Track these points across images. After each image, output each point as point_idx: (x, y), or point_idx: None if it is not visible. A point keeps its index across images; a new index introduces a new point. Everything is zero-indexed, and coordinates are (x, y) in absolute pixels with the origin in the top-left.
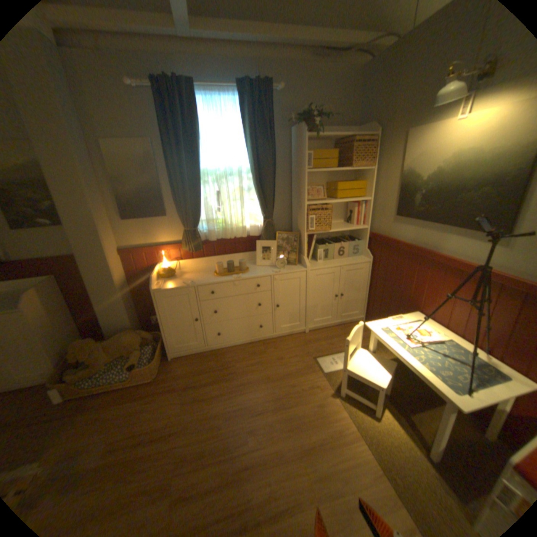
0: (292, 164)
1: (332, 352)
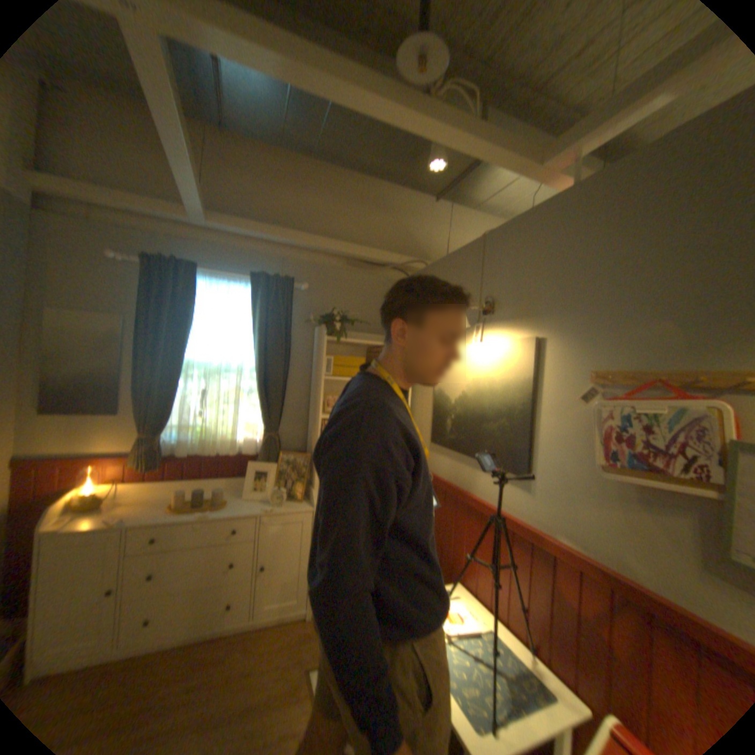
0: (313, 368)
1: None
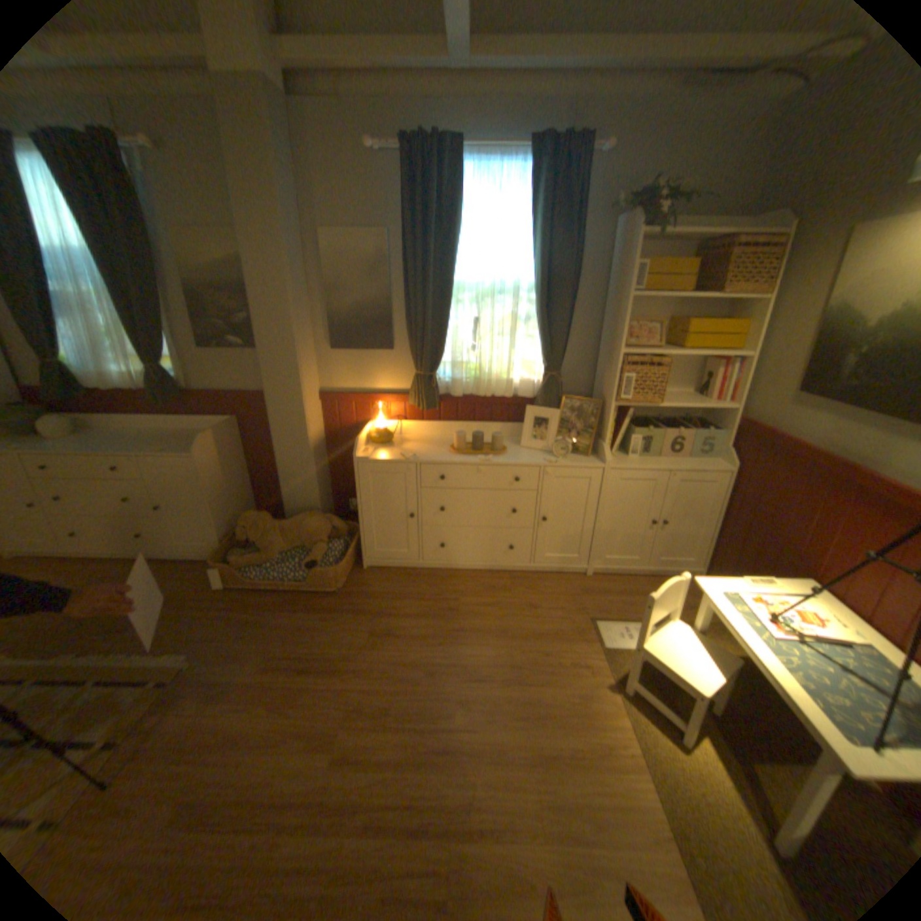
0: (610, 281)
1: (629, 618)
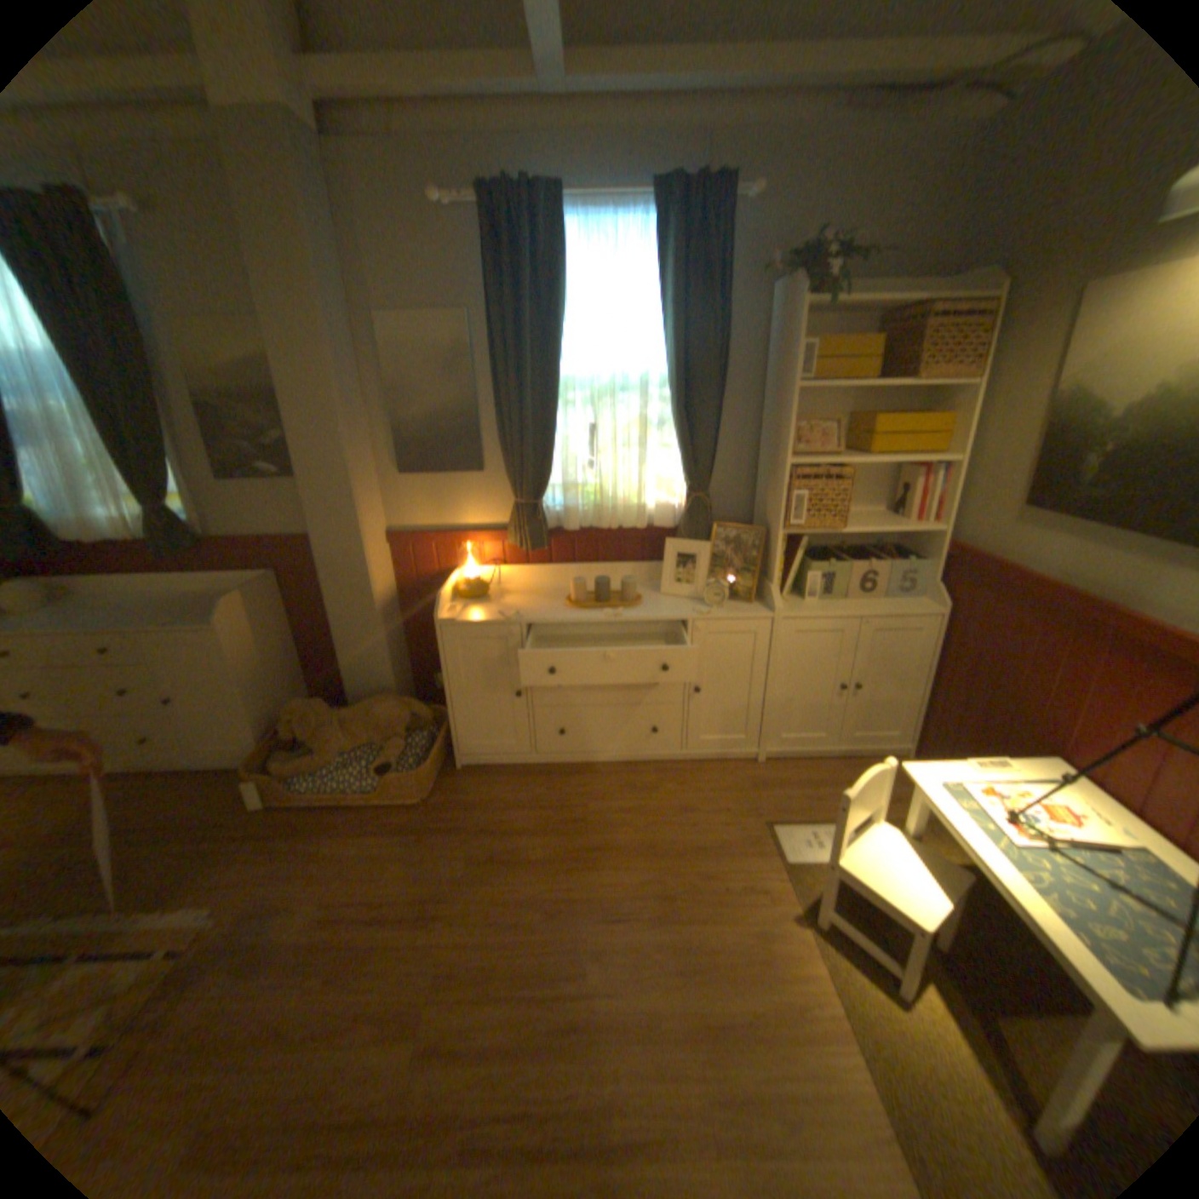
0: (768, 369)
1: (816, 819)
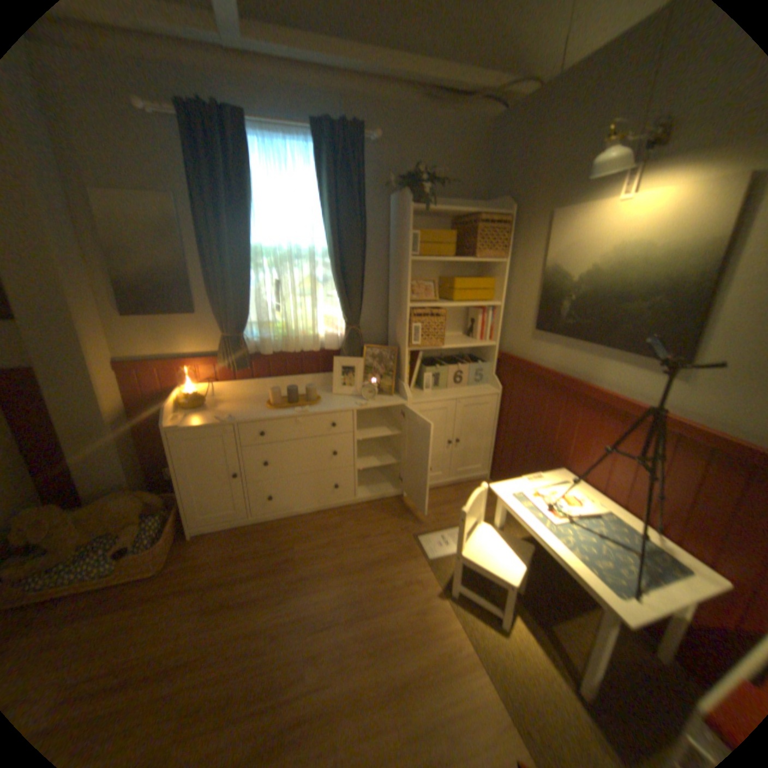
0: (391, 249)
1: (442, 527)
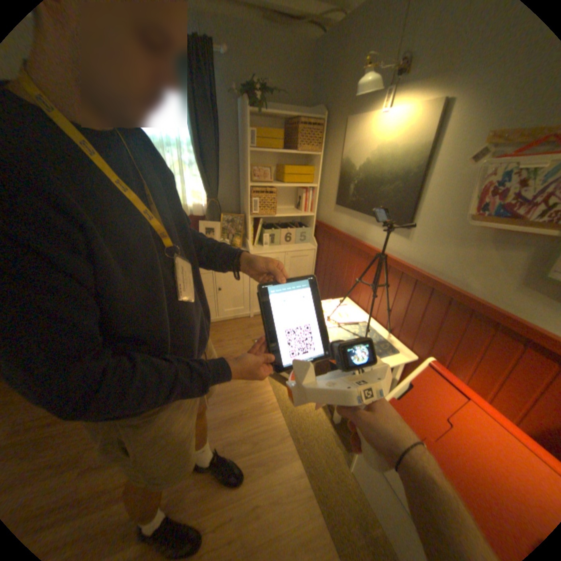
0: (239, 141)
1: None
